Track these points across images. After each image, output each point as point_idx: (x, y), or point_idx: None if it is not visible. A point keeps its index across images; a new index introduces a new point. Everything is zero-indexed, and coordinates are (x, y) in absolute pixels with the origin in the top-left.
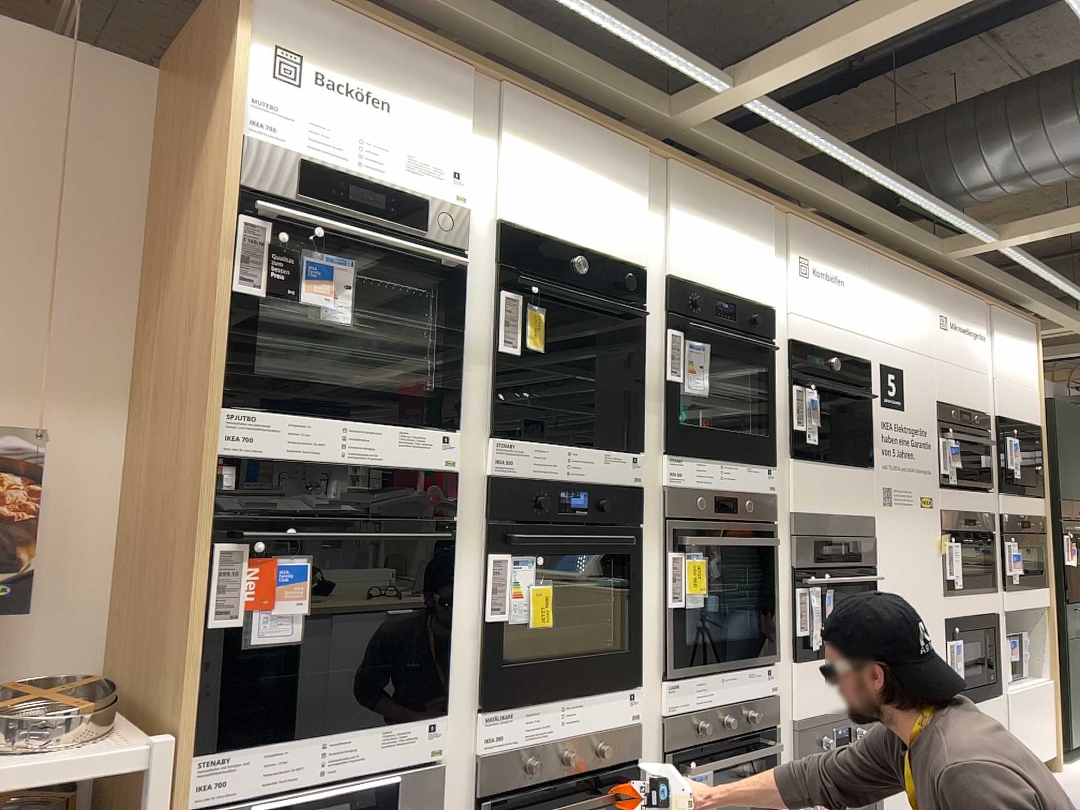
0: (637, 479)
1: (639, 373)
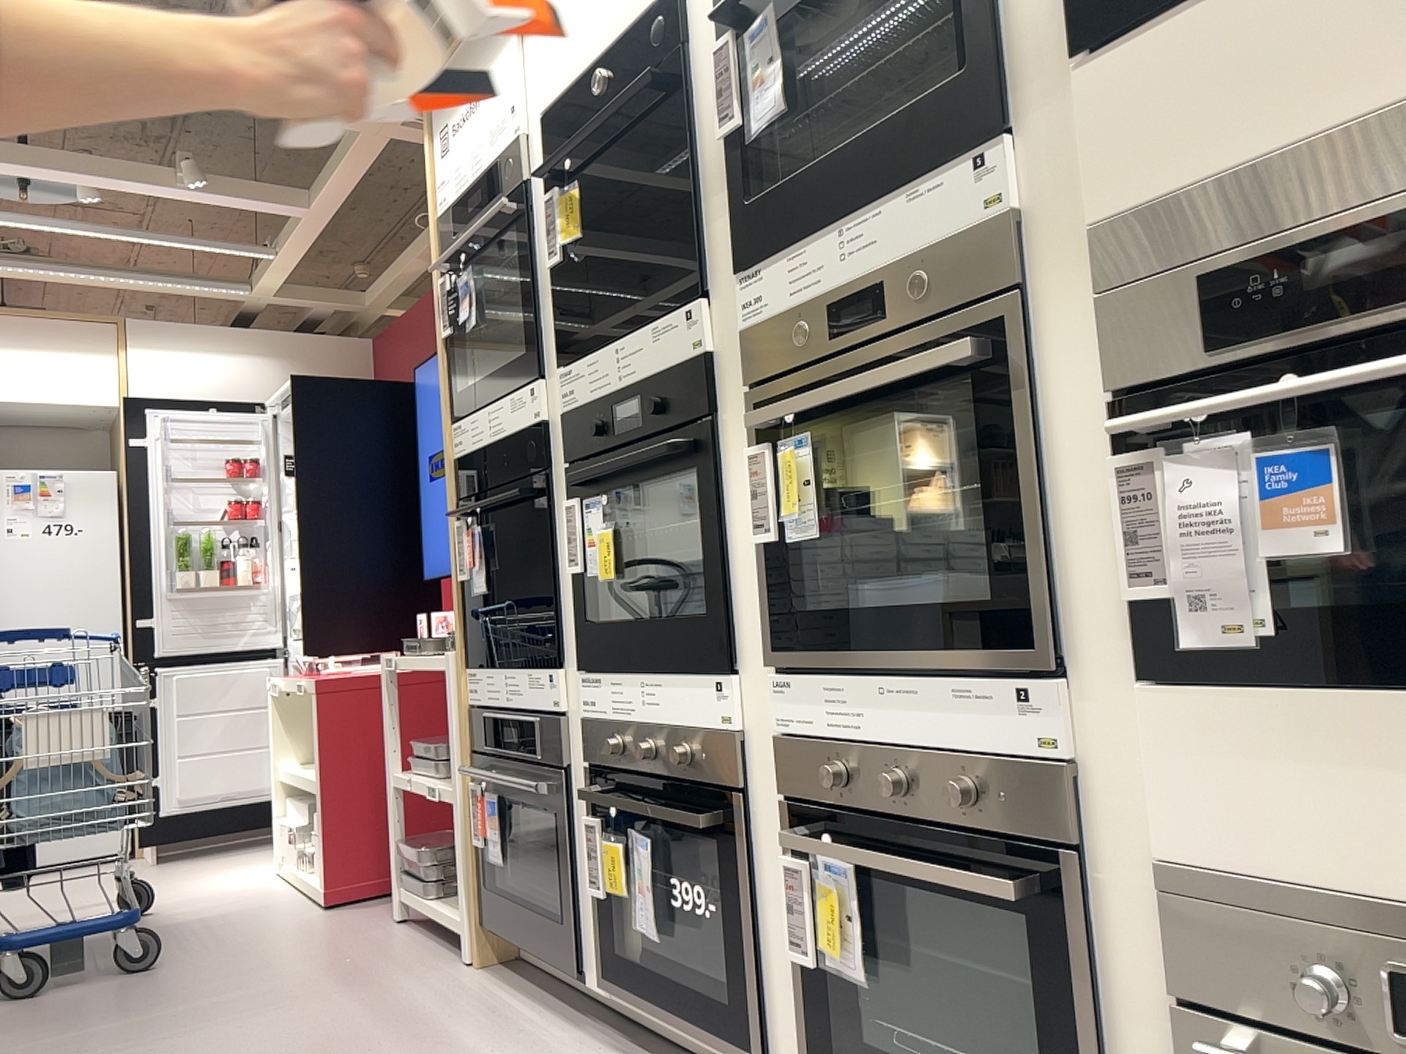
0: (700, 343)
1: (700, 155)
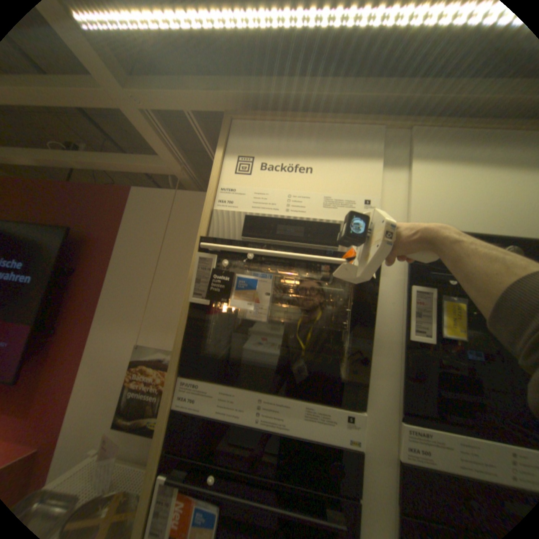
0: None
1: None
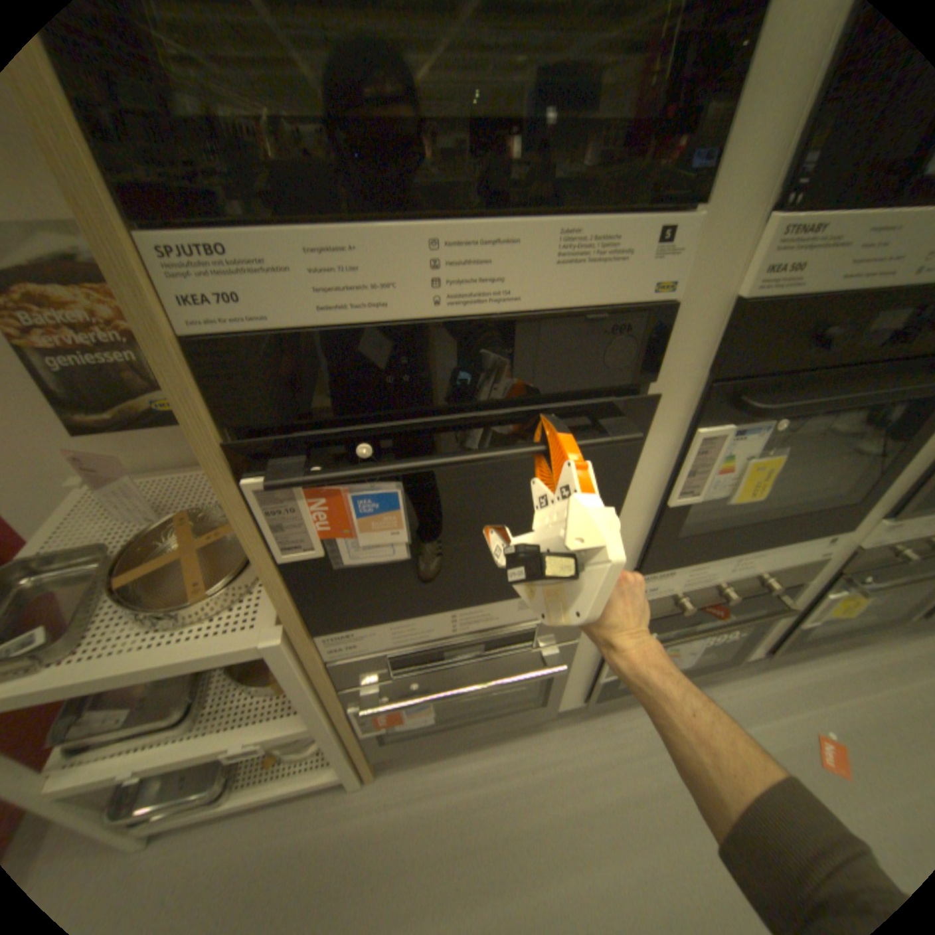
0: None
1: None
